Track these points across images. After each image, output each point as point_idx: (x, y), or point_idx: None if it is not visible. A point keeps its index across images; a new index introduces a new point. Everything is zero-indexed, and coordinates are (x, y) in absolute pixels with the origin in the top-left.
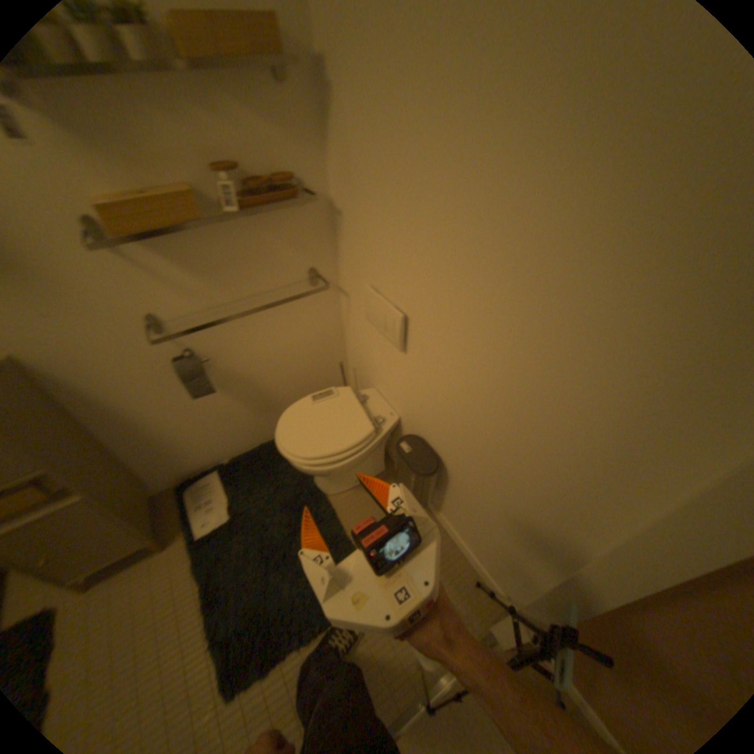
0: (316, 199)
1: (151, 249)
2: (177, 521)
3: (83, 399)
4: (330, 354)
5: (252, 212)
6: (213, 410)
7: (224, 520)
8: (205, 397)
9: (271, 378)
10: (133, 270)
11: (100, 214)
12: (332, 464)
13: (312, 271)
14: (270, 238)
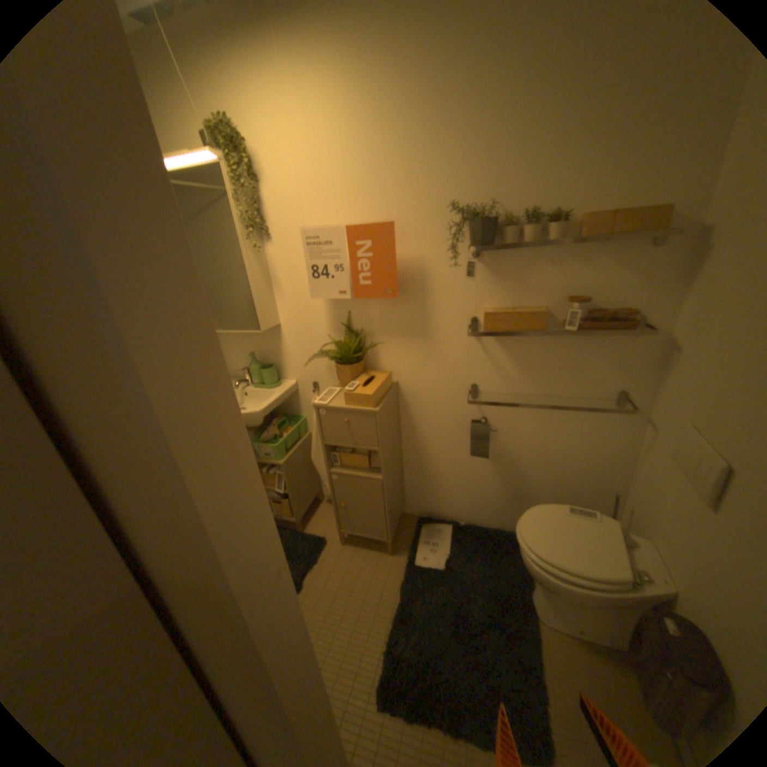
0: (658, 333)
1: (501, 343)
2: (412, 542)
3: (413, 422)
4: (611, 482)
5: (589, 333)
6: (478, 474)
7: (442, 567)
8: (479, 460)
9: (538, 474)
10: (484, 353)
11: (487, 317)
12: (567, 582)
13: (625, 395)
14: (596, 355)
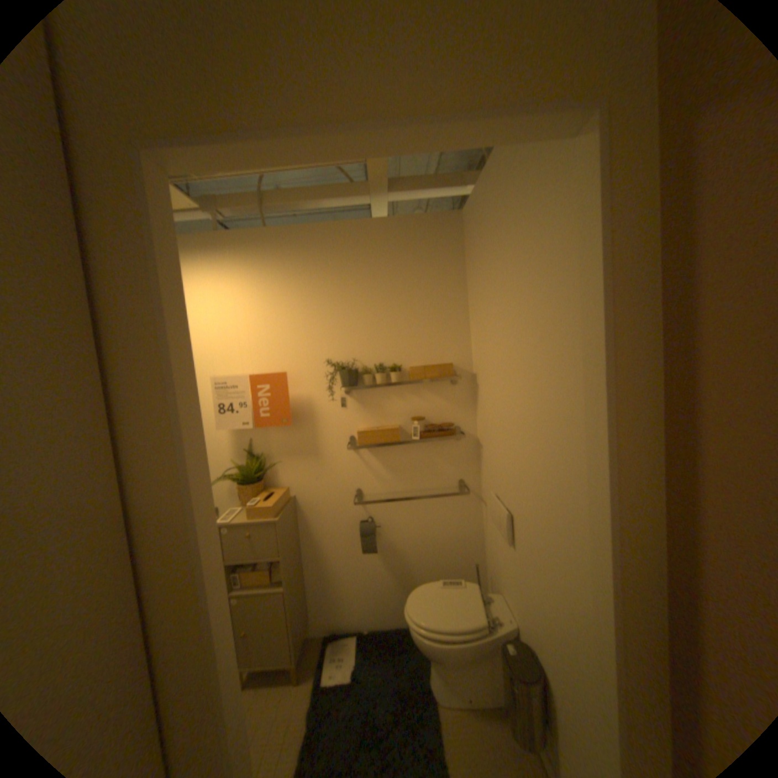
0: (469, 438)
1: (374, 454)
2: (317, 666)
3: (311, 532)
4: (472, 557)
5: (430, 441)
6: (373, 574)
7: (348, 682)
8: (372, 559)
9: (420, 562)
10: (363, 463)
11: (360, 435)
12: (444, 644)
13: (463, 483)
14: (438, 457)
